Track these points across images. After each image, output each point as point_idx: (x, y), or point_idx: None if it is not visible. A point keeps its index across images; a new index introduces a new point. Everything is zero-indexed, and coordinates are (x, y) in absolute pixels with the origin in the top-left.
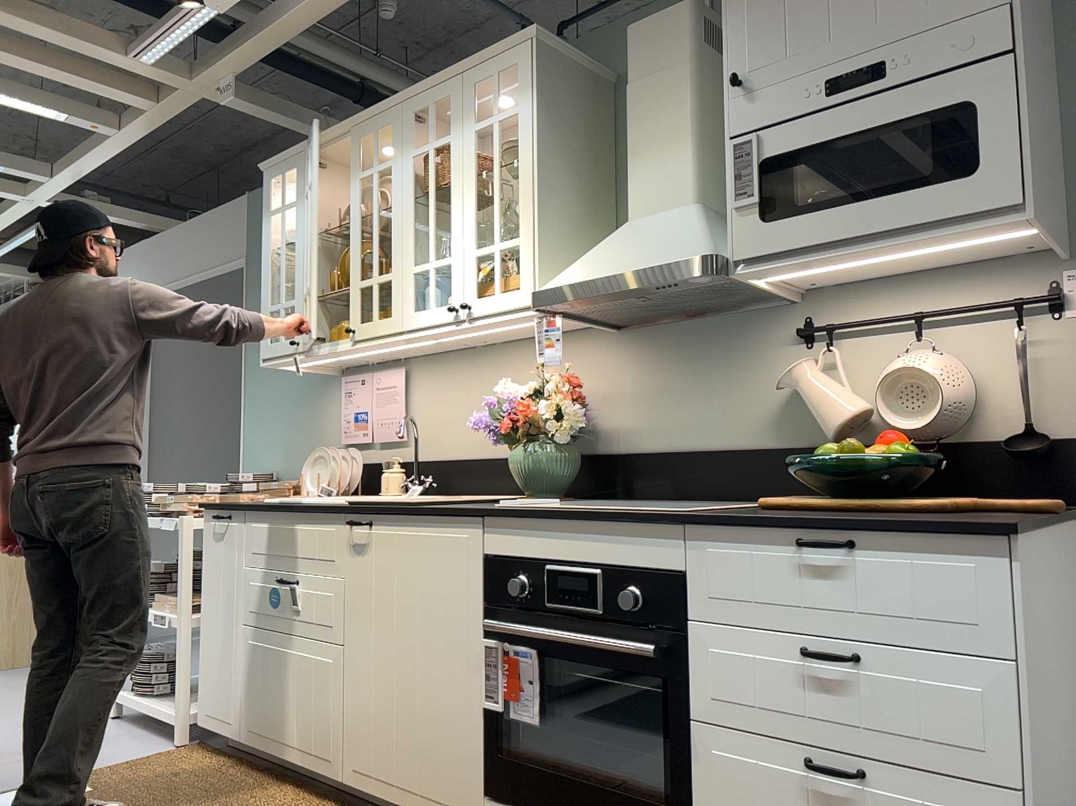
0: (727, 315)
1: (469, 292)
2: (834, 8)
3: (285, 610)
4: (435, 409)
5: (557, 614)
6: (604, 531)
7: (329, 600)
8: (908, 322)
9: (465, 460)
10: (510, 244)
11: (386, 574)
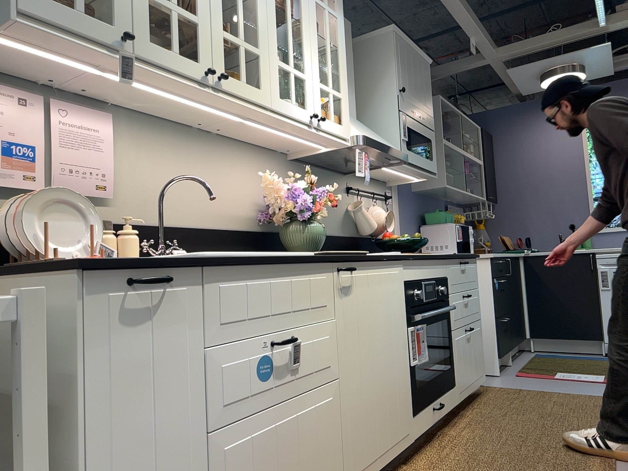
0: (328, 171)
1: (319, 110)
2: (415, 88)
3: (279, 375)
4: (149, 172)
5: (426, 303)
6: (433, 263)
7: (326, 344)
8: (368, 194)
9: (189, 228)
10: (338, 95)
11: (365, 305)
